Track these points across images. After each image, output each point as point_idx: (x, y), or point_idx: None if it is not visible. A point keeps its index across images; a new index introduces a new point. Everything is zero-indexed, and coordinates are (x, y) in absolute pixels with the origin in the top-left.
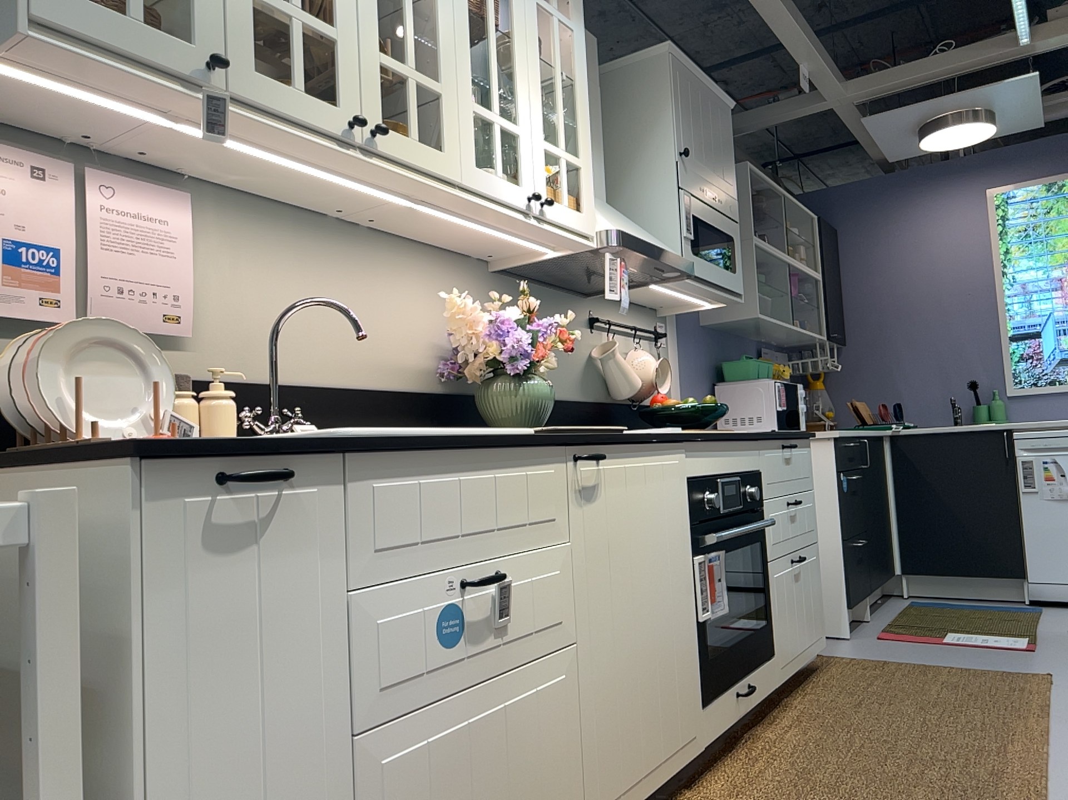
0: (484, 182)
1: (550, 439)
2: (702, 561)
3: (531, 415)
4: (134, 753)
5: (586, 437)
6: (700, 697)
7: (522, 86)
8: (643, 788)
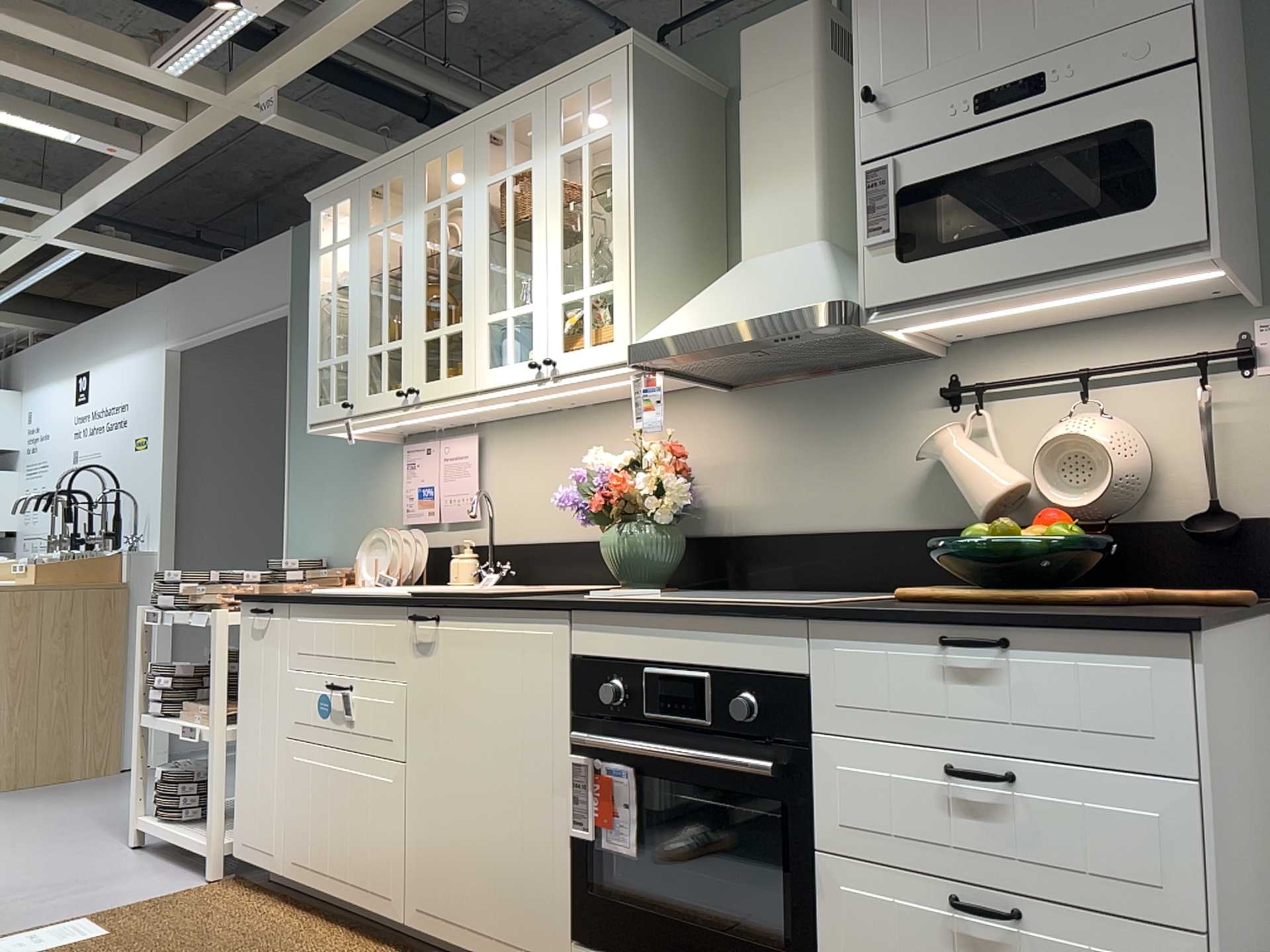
0: (492, 377)
1: (387, 600)
2: (580, 764)
3: (622, 566)
4: (239, 702)
5: (420, 600)
6: (573, 929)
7: (536, 259)
8: (465, 939)
